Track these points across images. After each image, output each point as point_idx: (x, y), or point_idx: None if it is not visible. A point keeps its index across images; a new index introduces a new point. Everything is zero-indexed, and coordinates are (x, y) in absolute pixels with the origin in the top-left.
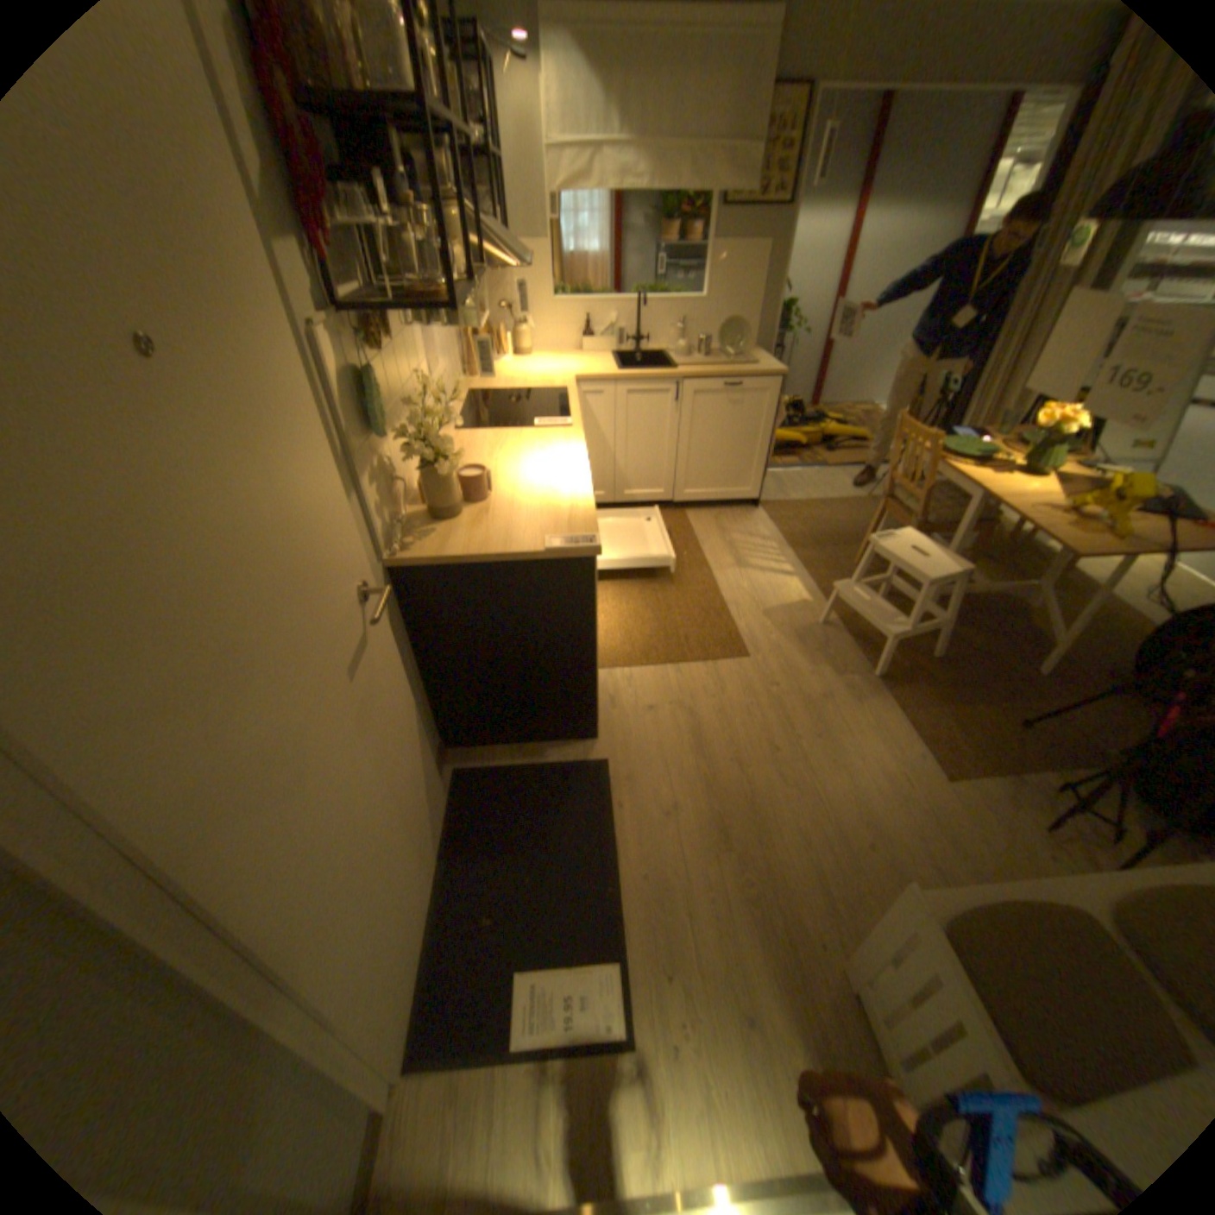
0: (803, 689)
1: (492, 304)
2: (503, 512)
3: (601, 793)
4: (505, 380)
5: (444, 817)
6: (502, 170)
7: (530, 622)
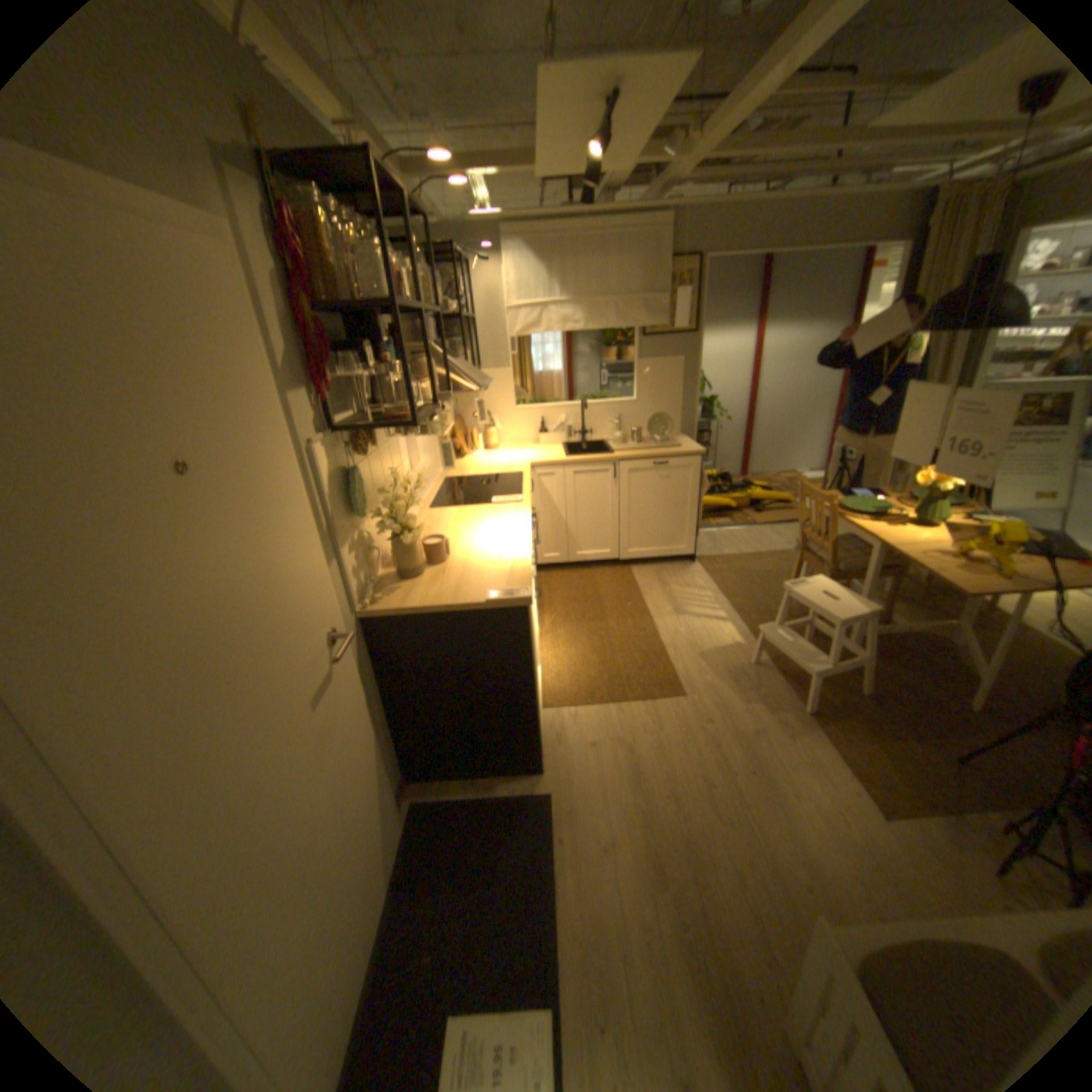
0: (737, 727)
1: (467, 415)
2: (457, 571)
3: (543, 829)
4: (474, 469)
5: (398, 851)
6: (475, 325)
7: (477, 663)
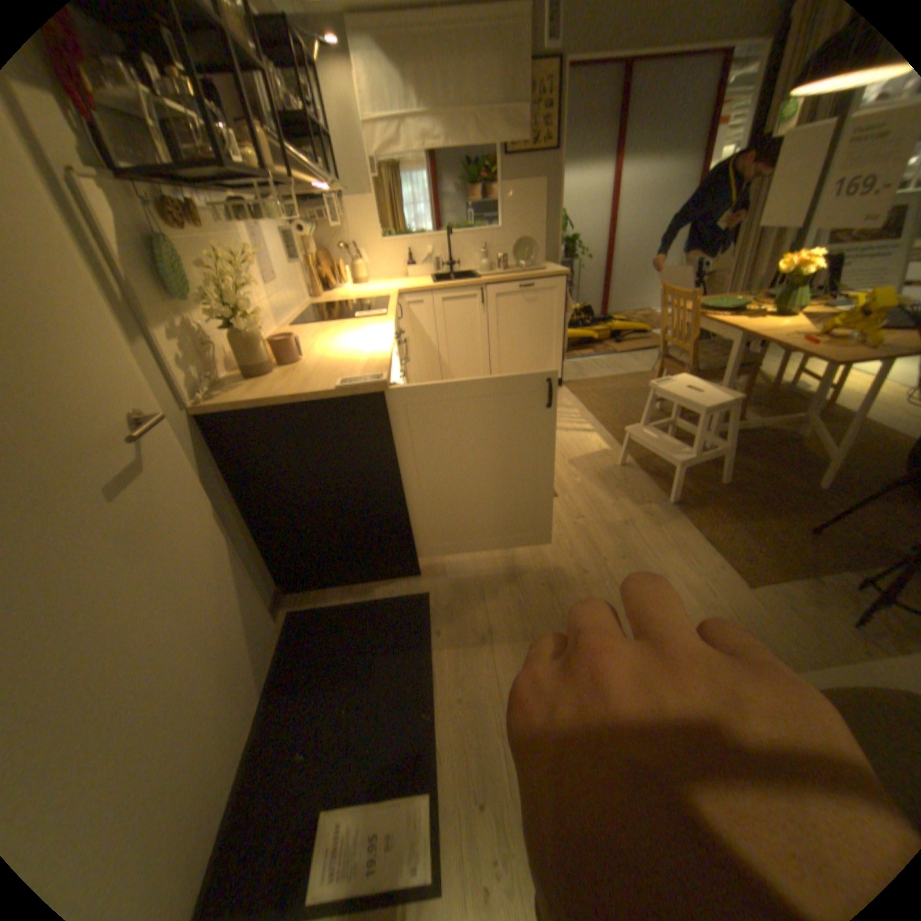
0: (605, 519)
1: (332, 247)
2: (307, 368)
3: (420, 623)
4: (341, 296)
5: (272, 656)
6: (330, 143)
7: (336, 462)
